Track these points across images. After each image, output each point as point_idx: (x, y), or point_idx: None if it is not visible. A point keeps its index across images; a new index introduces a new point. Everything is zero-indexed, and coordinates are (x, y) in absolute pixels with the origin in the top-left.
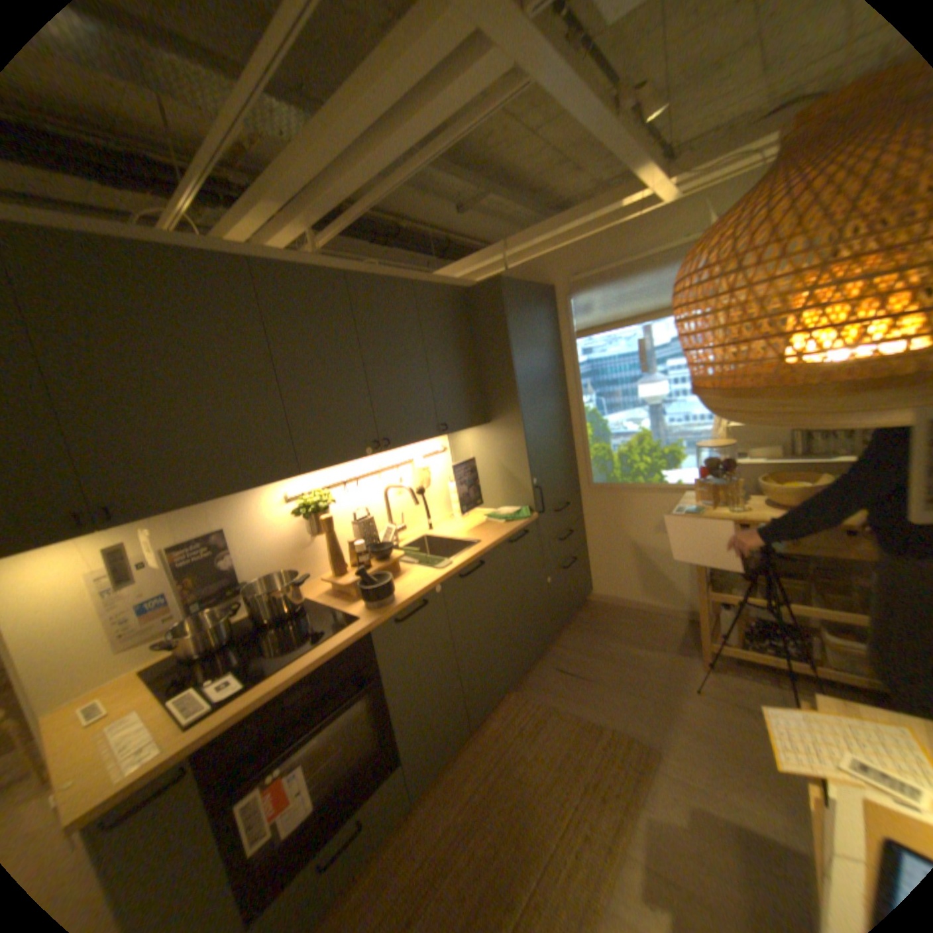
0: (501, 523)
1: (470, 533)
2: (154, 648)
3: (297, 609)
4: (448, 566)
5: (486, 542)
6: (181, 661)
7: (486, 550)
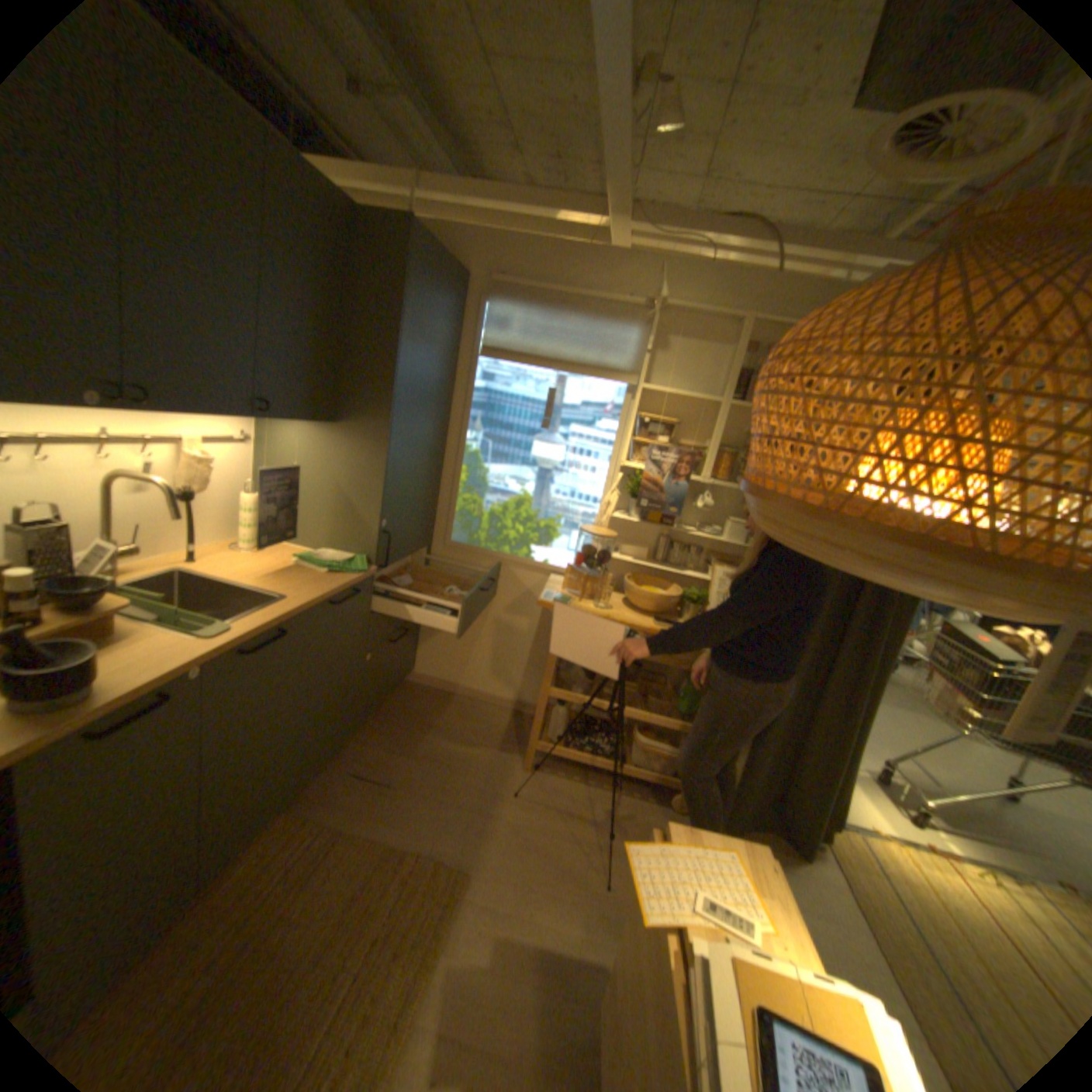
0: (322, 573)
1: (268, 580)
2: None
3: None
4: (223, 635)
5: (297, 601)
6: None
7: (294, 614)
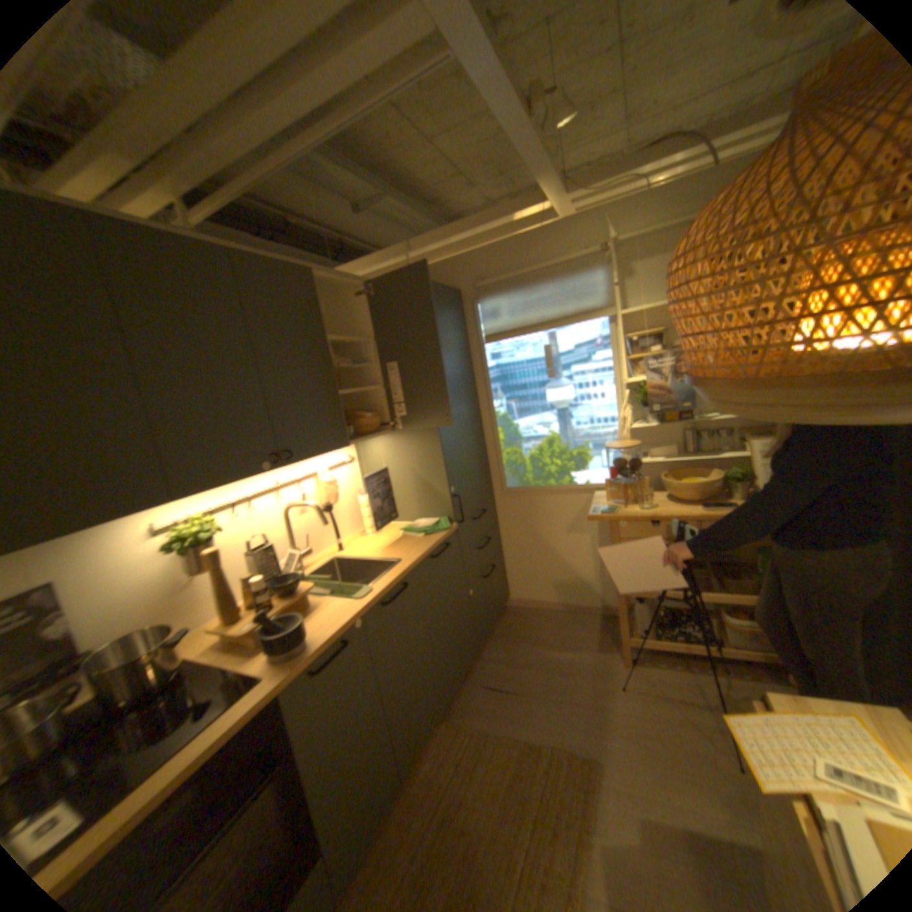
0: (419, 537)
1: (386, 551)
2: None
3: (170, 679)
4: (367, 596)
5: (407, 561)
6: None
7: (407, 571)
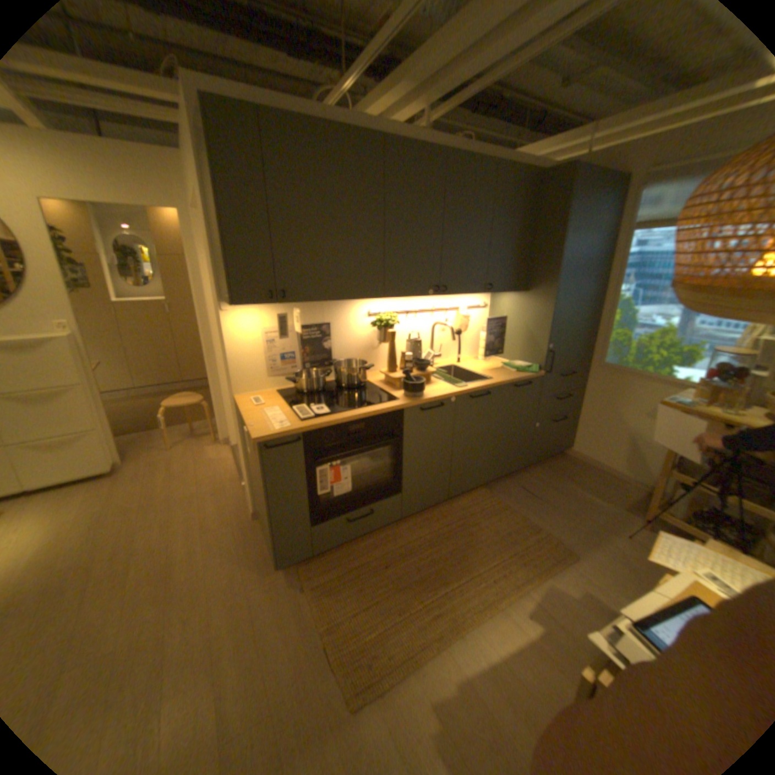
0: (513, 371)
1: (487, 372)
2: (288, 380)
3: (363, 385)
4: (464, 387)
5: (497, 380)
6: (298, 392)
7: (495, 385)
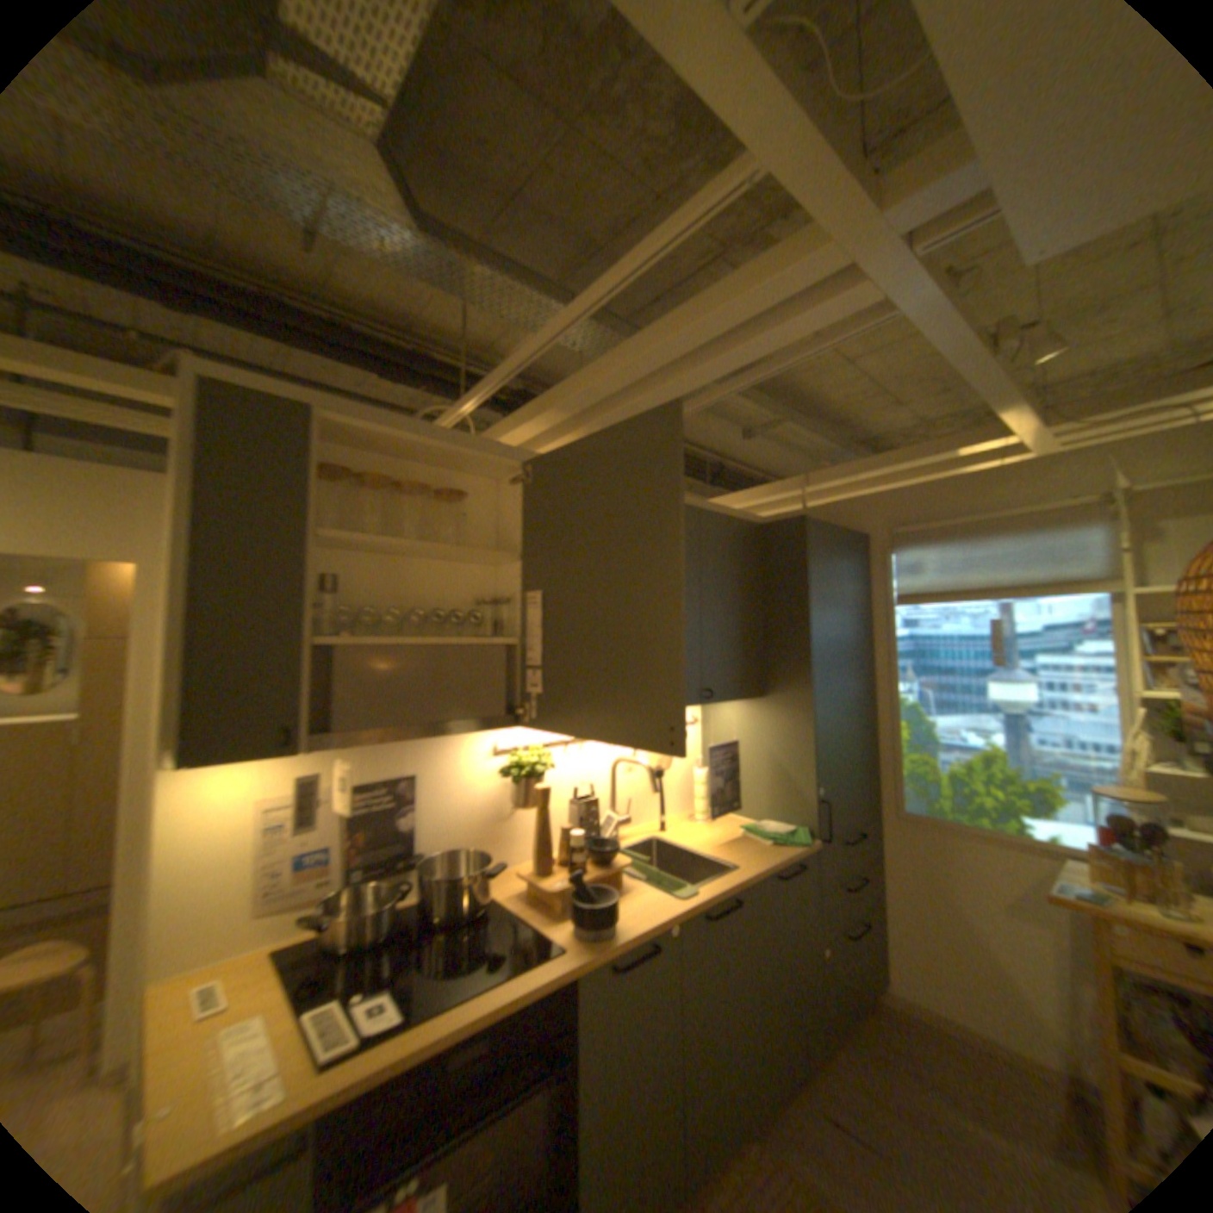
0: (766, 845)
1: (720, 850)
2: (300, 926)
3: (479, 914)
4: (692, 899)
5: (747, 872)
6: (323, 954)
7: (746, 885)
